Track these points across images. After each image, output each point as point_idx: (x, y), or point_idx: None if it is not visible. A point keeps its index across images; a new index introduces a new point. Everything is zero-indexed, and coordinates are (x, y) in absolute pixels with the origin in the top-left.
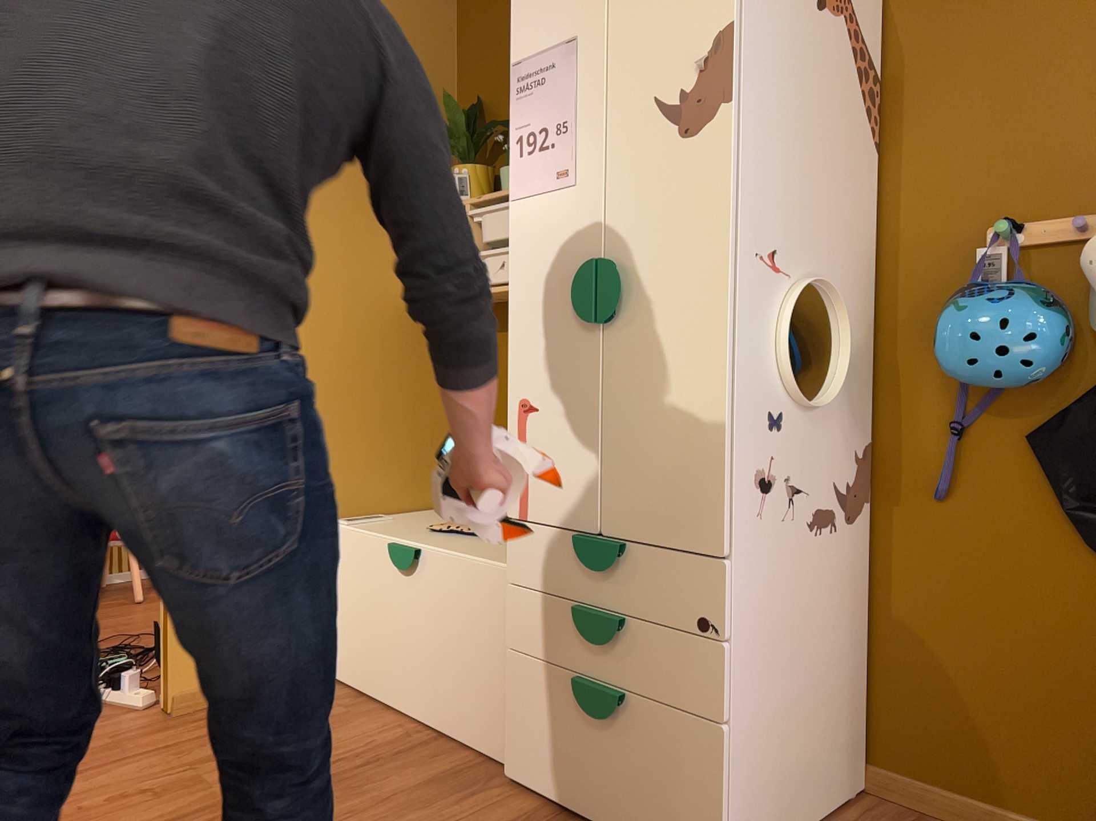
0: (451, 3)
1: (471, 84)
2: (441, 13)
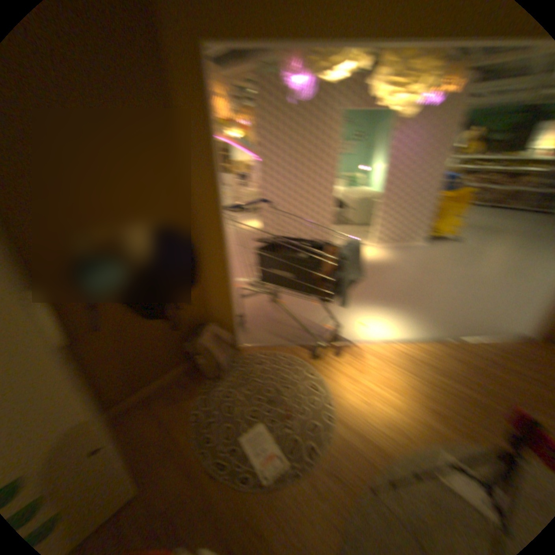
0: None
1: None
2: None
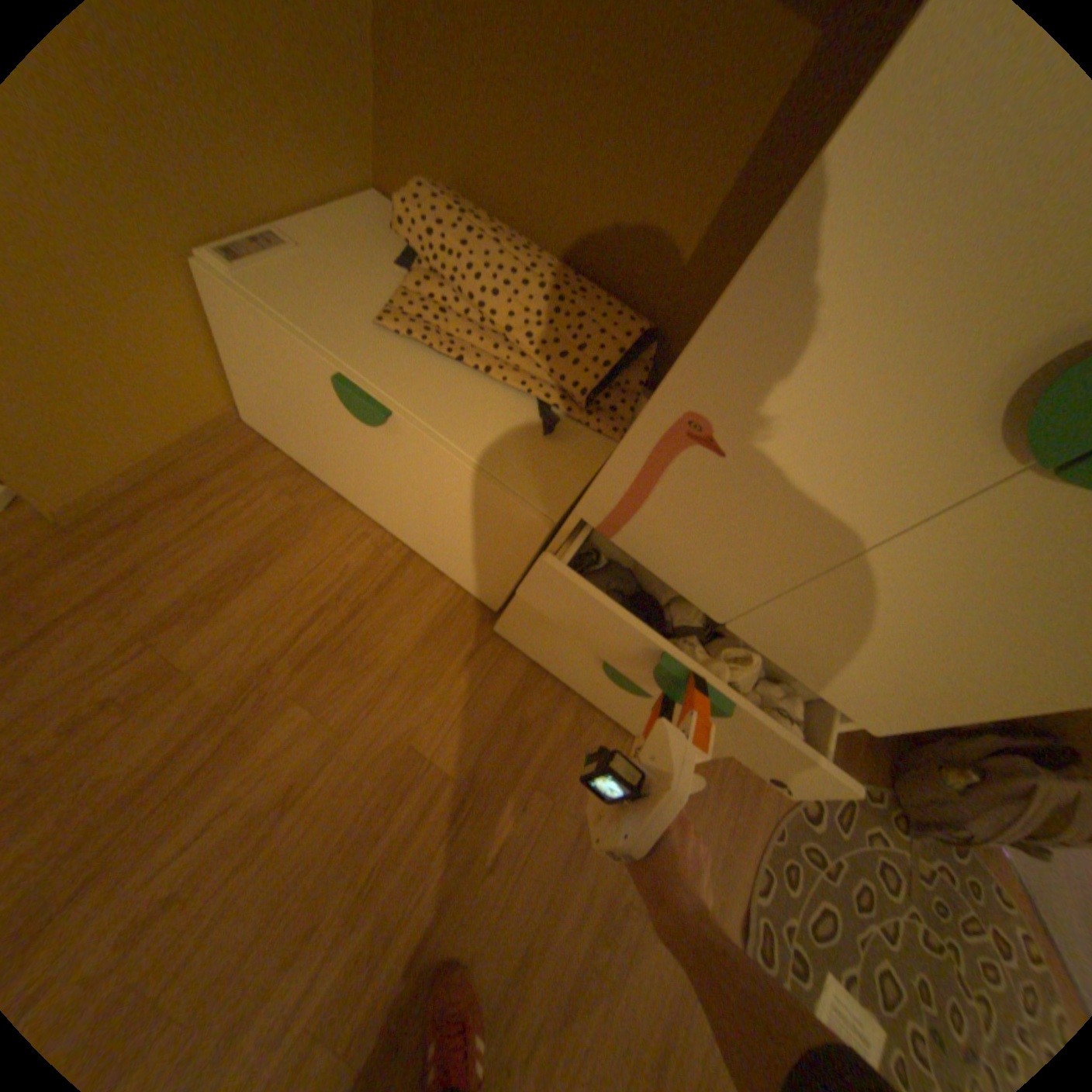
0: None
1: None
2: None
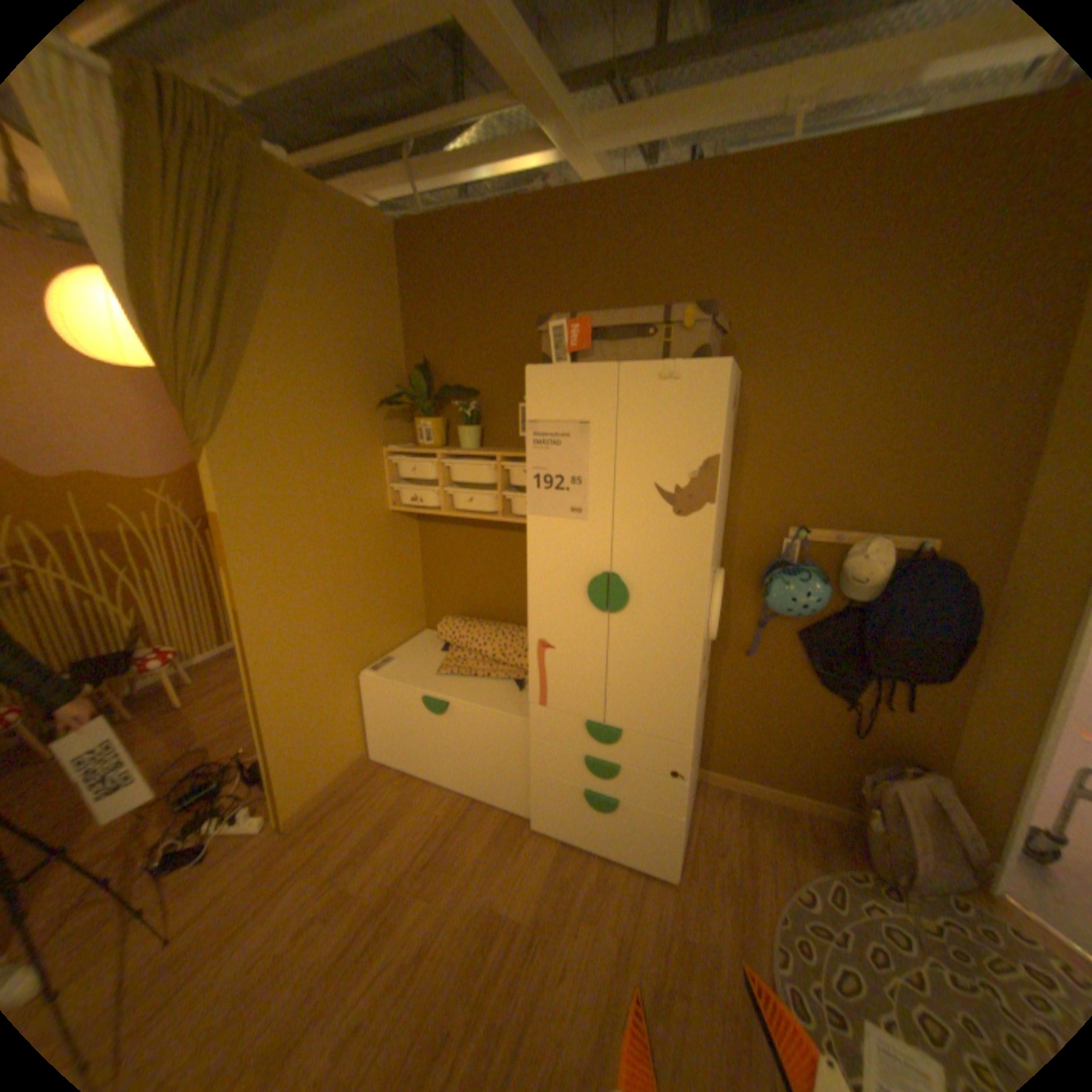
0: (393, 275)
1: (416, 345)
2: (388, 285)
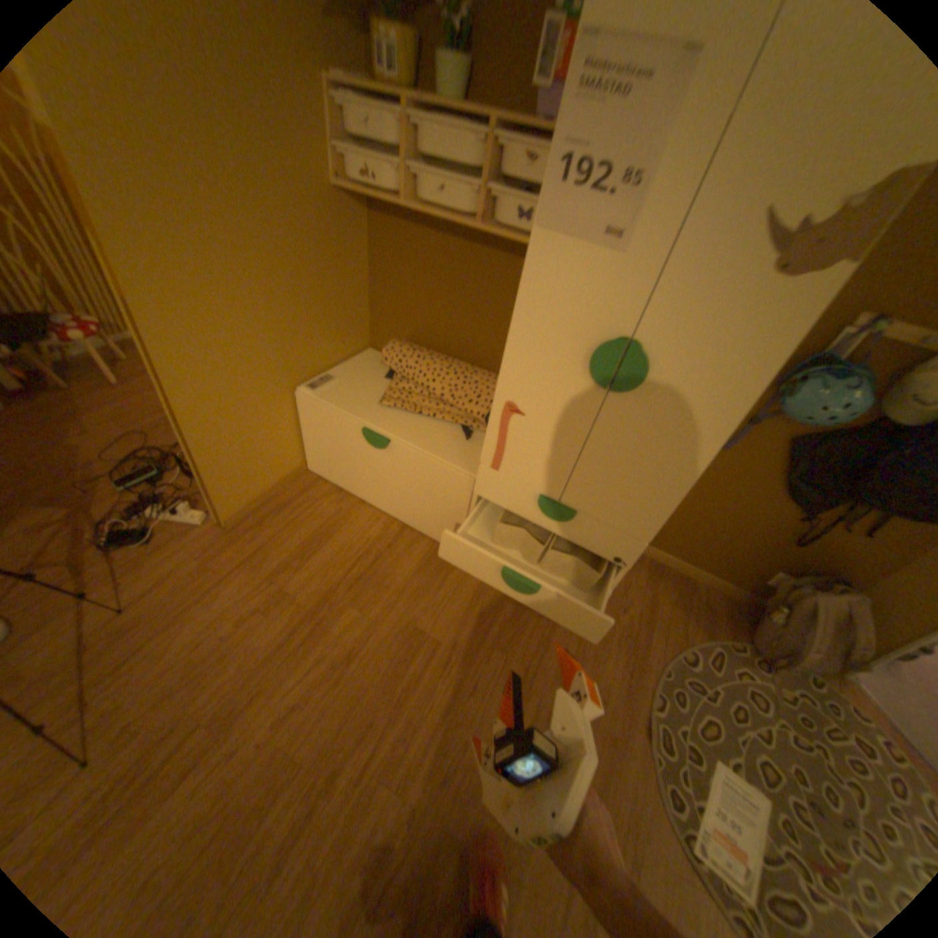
0: None
1: None
2: None
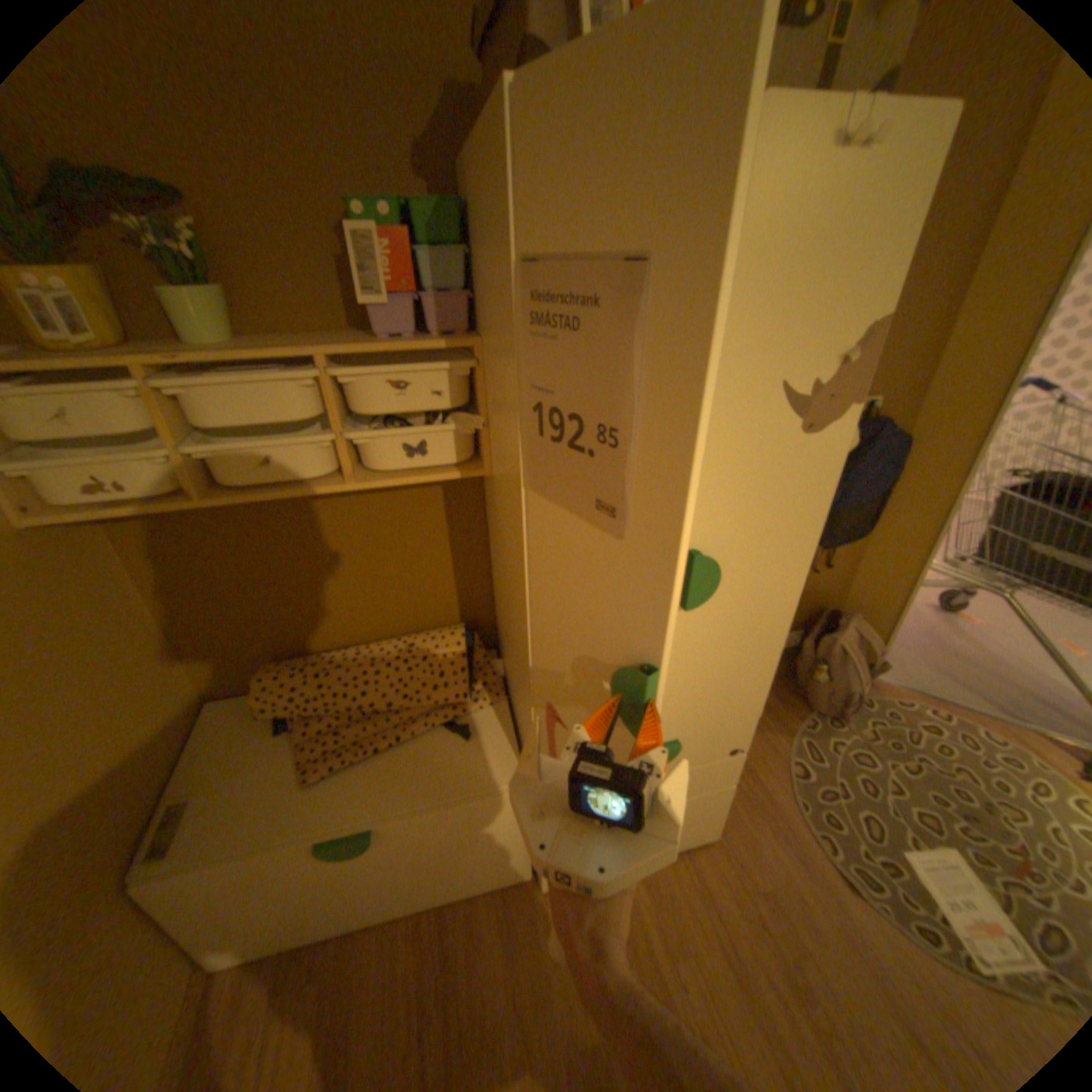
0: None
1: None
2: None
